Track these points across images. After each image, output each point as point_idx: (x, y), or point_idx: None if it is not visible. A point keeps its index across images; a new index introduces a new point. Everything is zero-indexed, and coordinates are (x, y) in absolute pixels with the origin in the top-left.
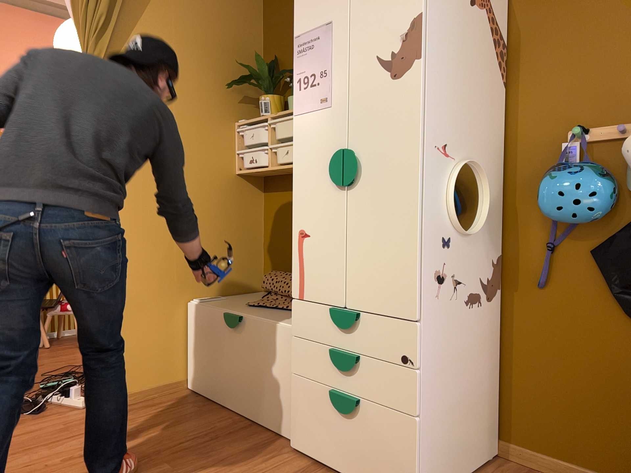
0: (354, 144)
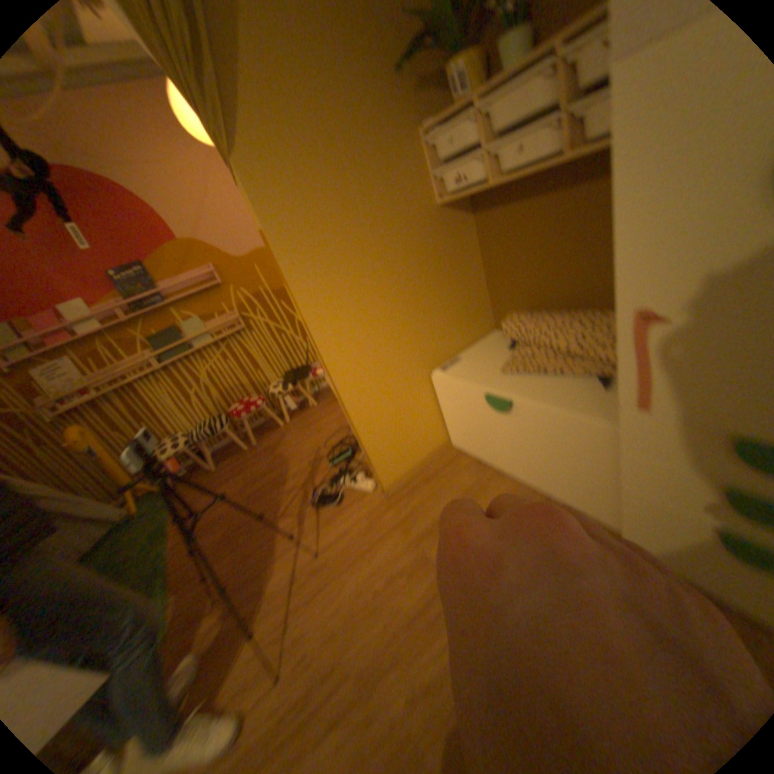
0: None
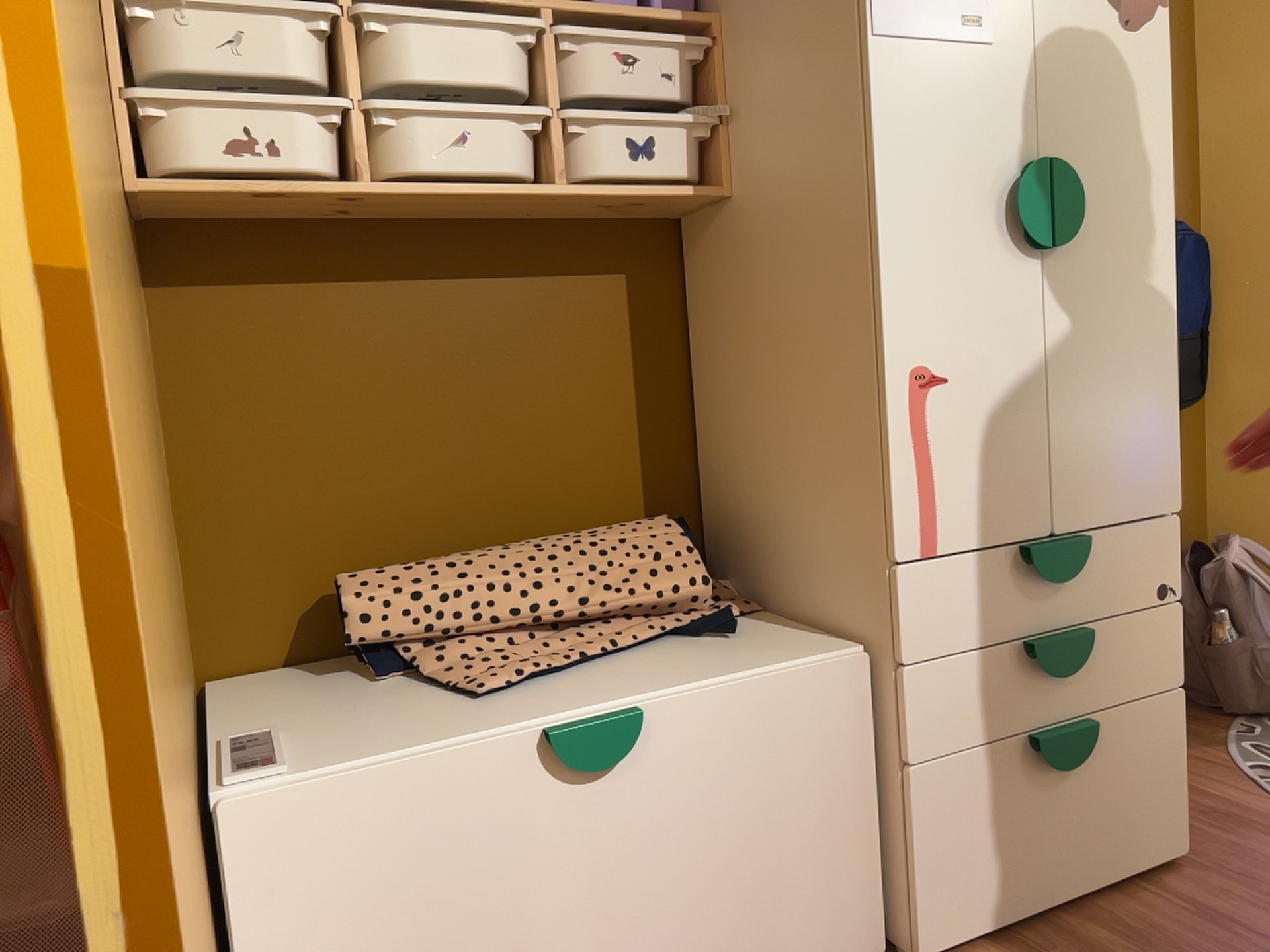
0: (1054, 154)
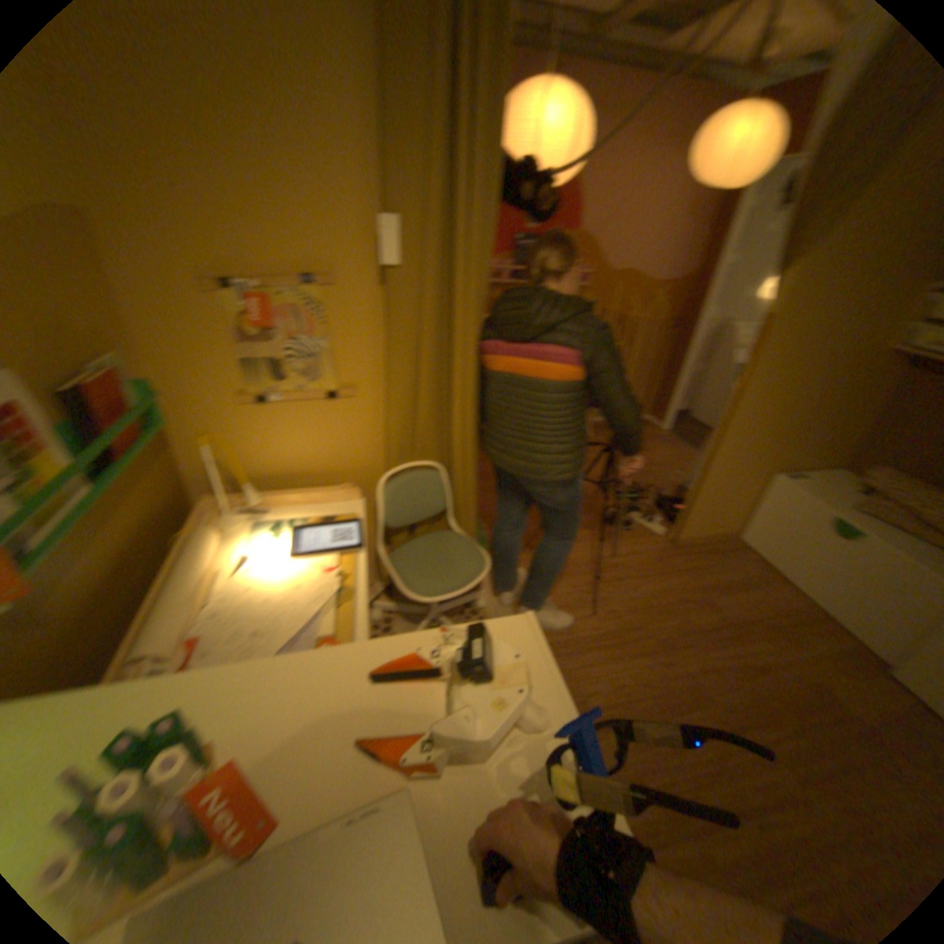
0: None
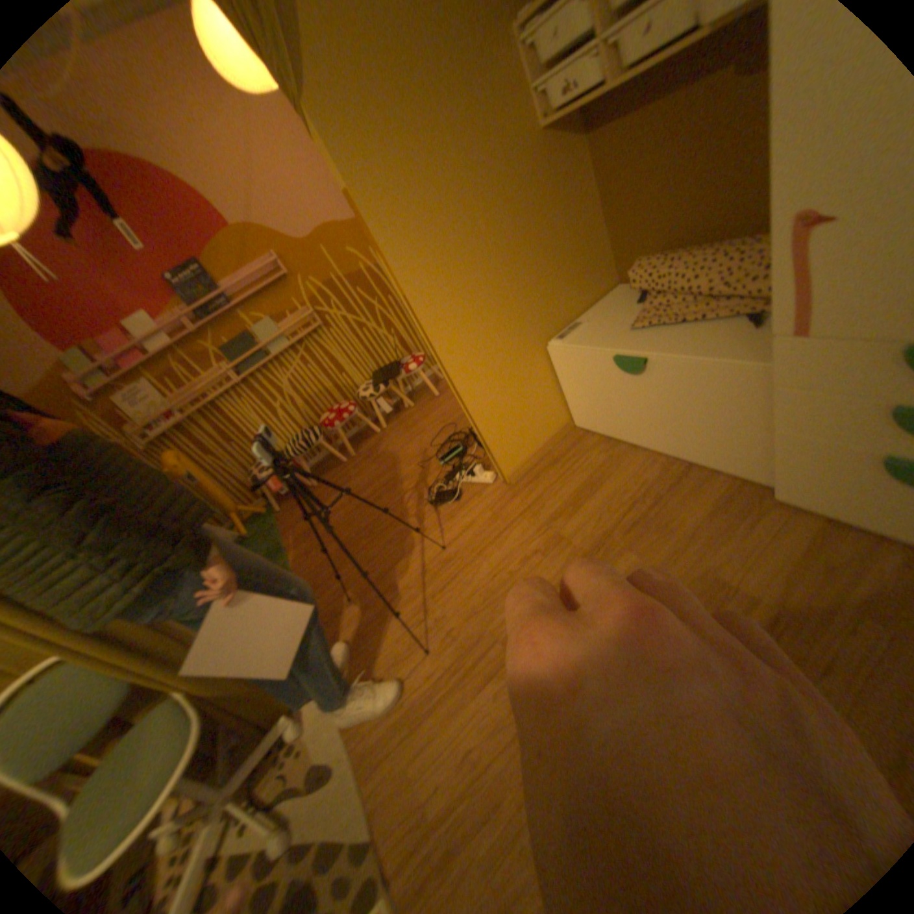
0: None
